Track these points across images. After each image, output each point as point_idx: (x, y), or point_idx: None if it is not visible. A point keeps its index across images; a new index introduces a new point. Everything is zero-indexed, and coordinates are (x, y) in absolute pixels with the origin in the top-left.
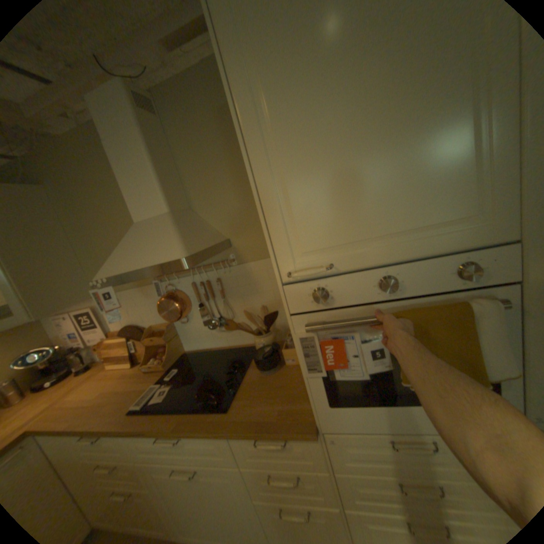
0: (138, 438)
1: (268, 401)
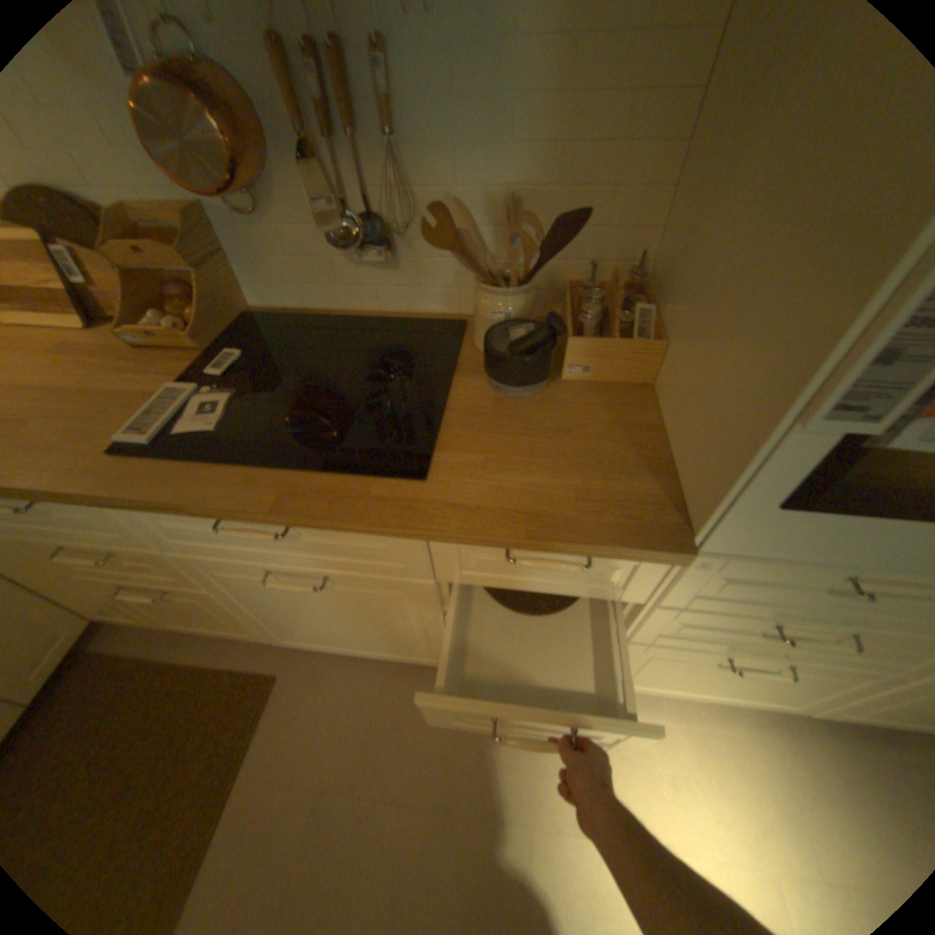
0: (163, 511)
1: (540, 460)
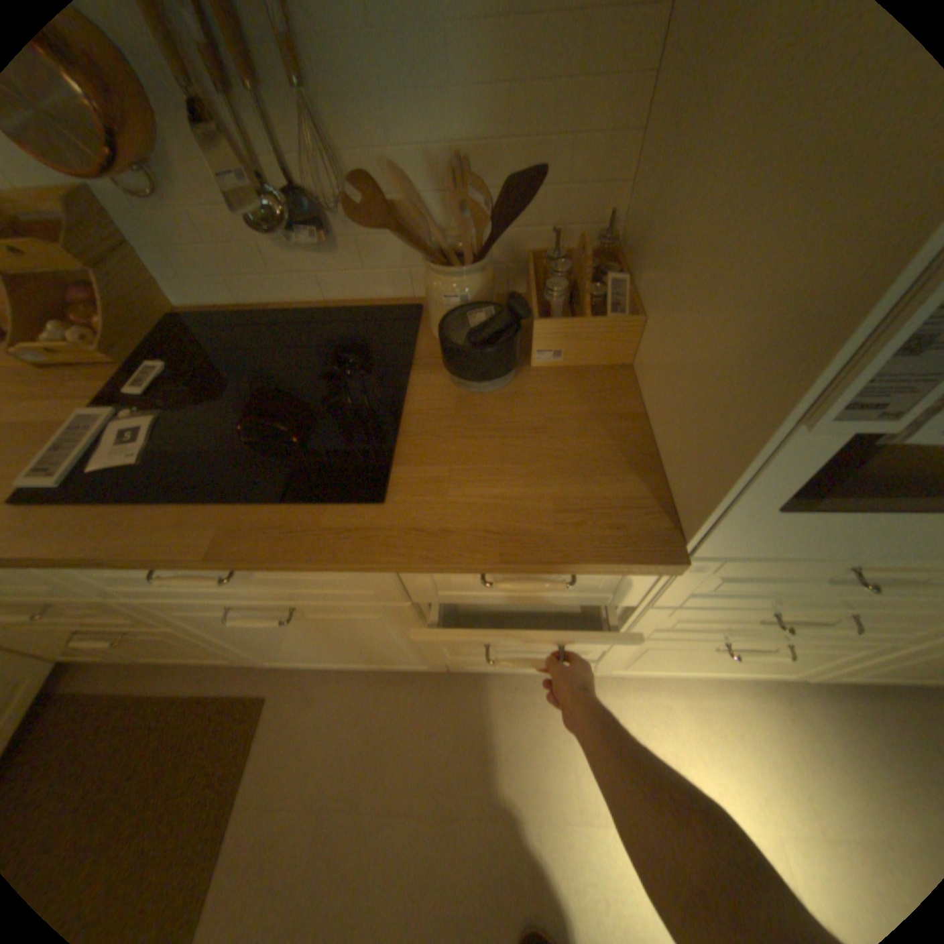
0: (87, 561)
1: (511, 466)
